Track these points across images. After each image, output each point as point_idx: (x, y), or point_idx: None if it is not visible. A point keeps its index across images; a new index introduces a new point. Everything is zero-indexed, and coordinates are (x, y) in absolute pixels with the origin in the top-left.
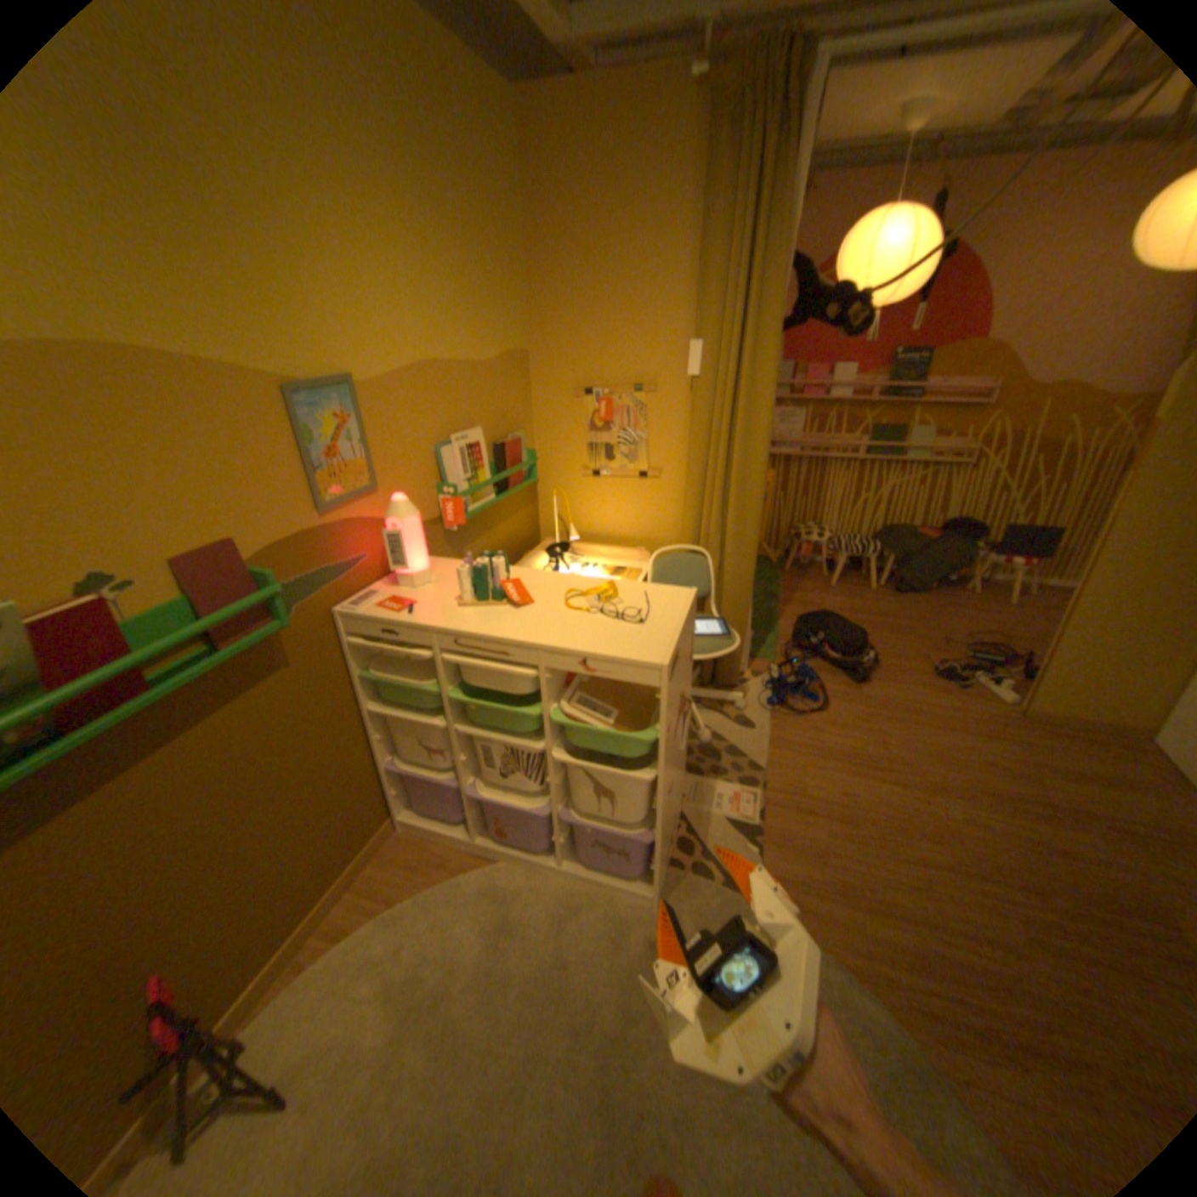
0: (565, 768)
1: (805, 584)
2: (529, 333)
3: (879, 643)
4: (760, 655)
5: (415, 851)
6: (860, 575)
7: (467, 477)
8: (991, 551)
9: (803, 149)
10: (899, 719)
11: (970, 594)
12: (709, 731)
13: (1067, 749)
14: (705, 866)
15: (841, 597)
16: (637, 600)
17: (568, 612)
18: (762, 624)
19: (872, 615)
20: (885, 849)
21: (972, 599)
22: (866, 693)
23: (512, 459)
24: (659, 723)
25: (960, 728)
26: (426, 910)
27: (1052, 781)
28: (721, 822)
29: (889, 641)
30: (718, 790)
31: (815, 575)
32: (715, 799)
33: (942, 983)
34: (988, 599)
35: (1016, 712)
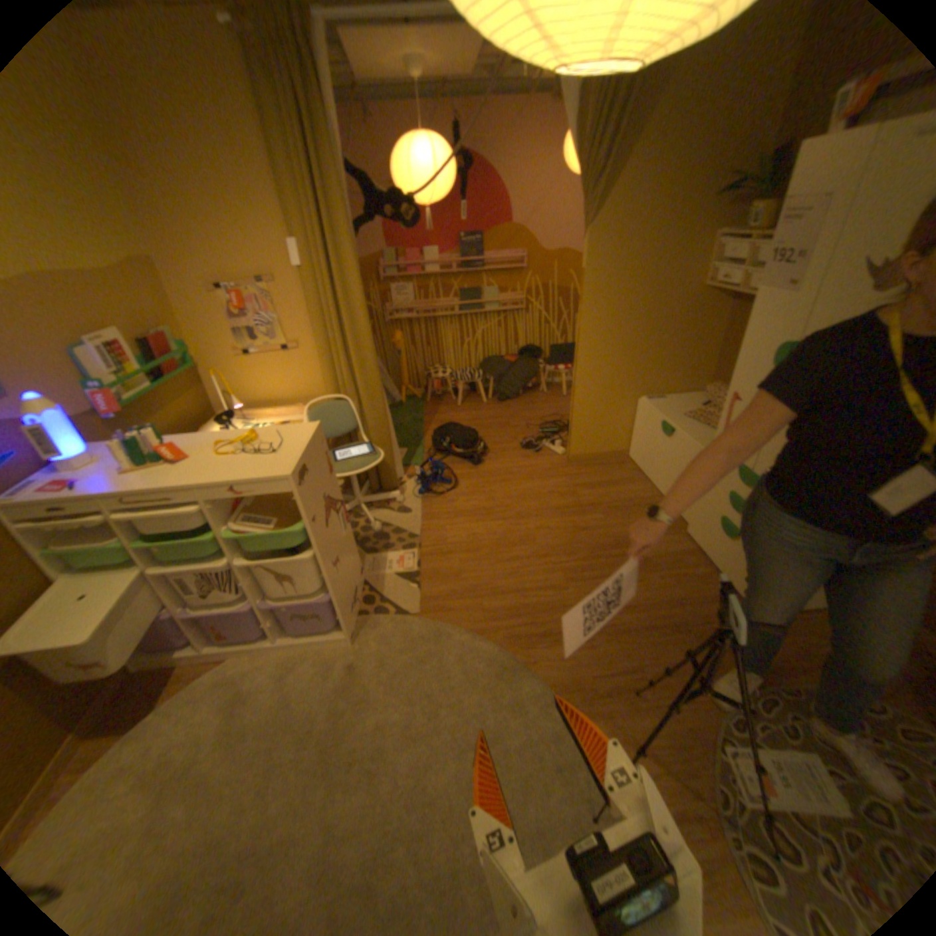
0: (252, 573)
1: (440, 409)
2: (144, 240)
3: (488, 437)
4: (411, 464)
5: (149, 681)
6: (475, 396)
7: (110, 371)
8: (545, 364)
9: (324, 90)
10: (499, 481)
11: (540, 394)
12: (379, 523)
13: (587, 472)
14: (382, 608)
15: (464, 412)
16: (273, 438)
17: (215, 458)
18: (412, 442)
19: (483, 420)
20: (492, 559)
21: (541, 397)
22: (480, 470)
23: (158, 350)
24: (304, 518)
25: (533, 476)
26: (167, 716)
27: (579, 492)
28: (391, 577)
29: (493, 434)
30: (388, 558)
31: (447, 401)
32: (386, 564)
33: (522, 618)
34: (550, 395)
35: (563, 459)
